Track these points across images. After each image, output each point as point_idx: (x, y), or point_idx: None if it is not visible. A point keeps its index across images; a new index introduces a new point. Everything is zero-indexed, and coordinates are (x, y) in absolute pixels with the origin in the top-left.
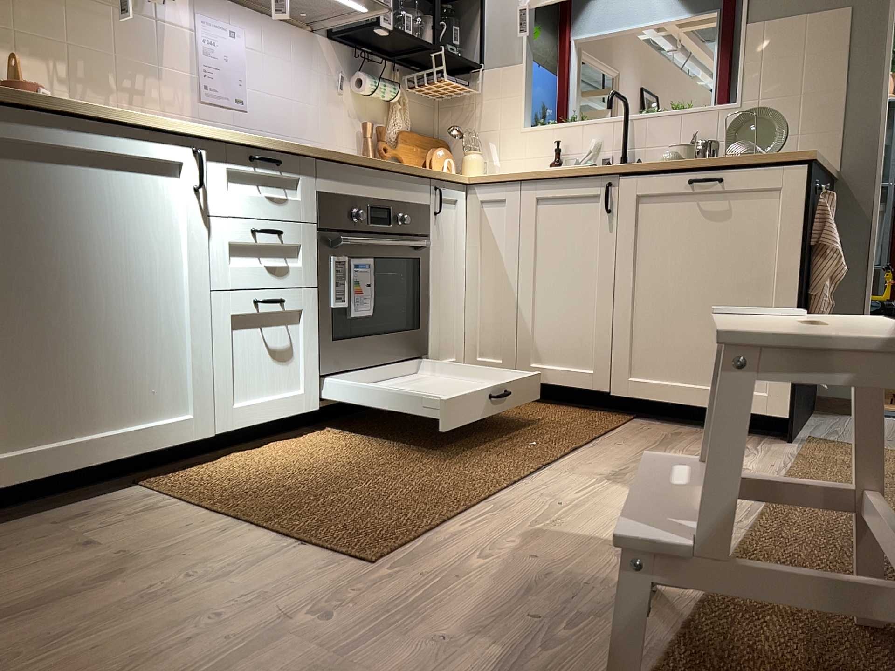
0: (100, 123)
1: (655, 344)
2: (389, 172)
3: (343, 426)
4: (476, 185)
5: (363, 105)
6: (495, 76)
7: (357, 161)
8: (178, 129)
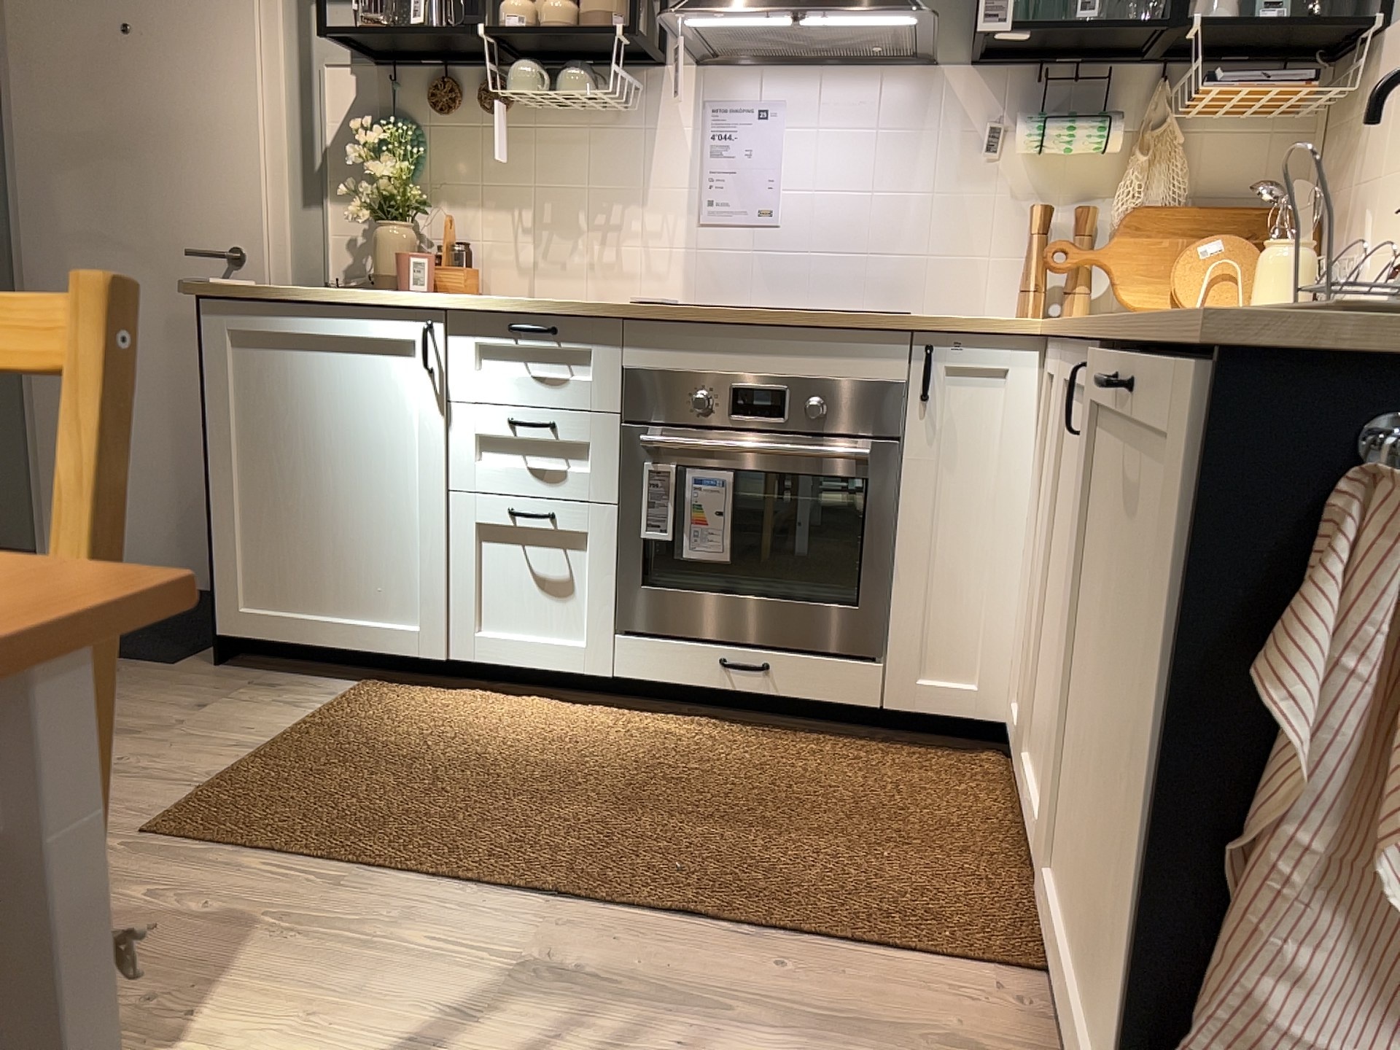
0: (324, 306)
1: (1078, 818)
2: (786, 329)
3: (675, 720)
4: (1050, 343)
5: (1052, 169)
6: (1397, 41)
7: (701, 316)
8: (404, 302)
